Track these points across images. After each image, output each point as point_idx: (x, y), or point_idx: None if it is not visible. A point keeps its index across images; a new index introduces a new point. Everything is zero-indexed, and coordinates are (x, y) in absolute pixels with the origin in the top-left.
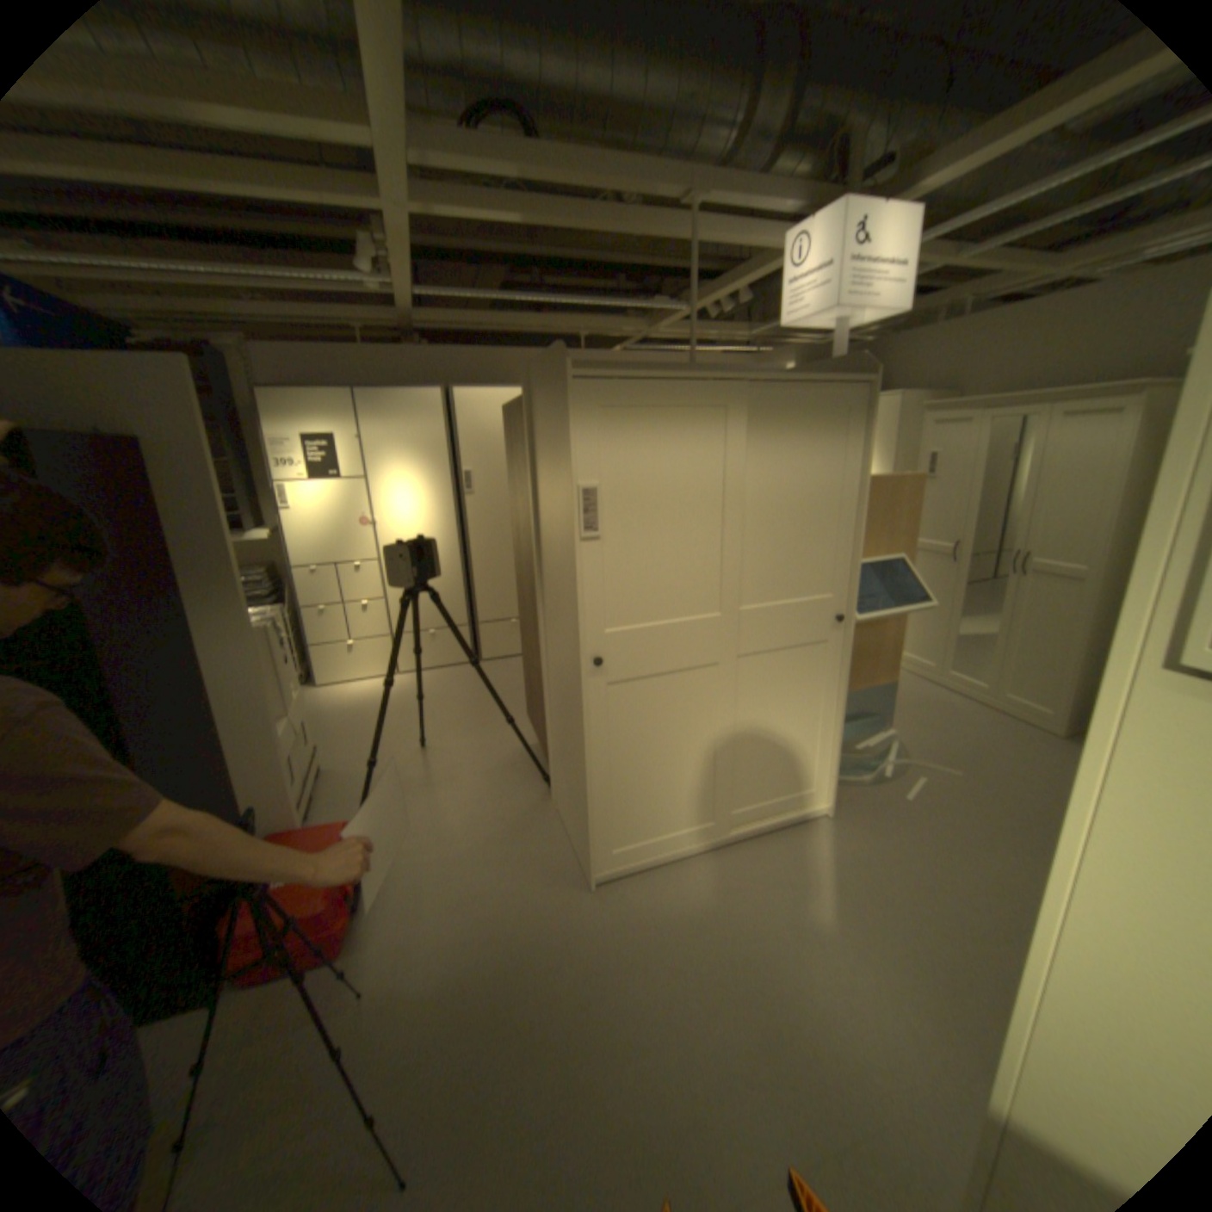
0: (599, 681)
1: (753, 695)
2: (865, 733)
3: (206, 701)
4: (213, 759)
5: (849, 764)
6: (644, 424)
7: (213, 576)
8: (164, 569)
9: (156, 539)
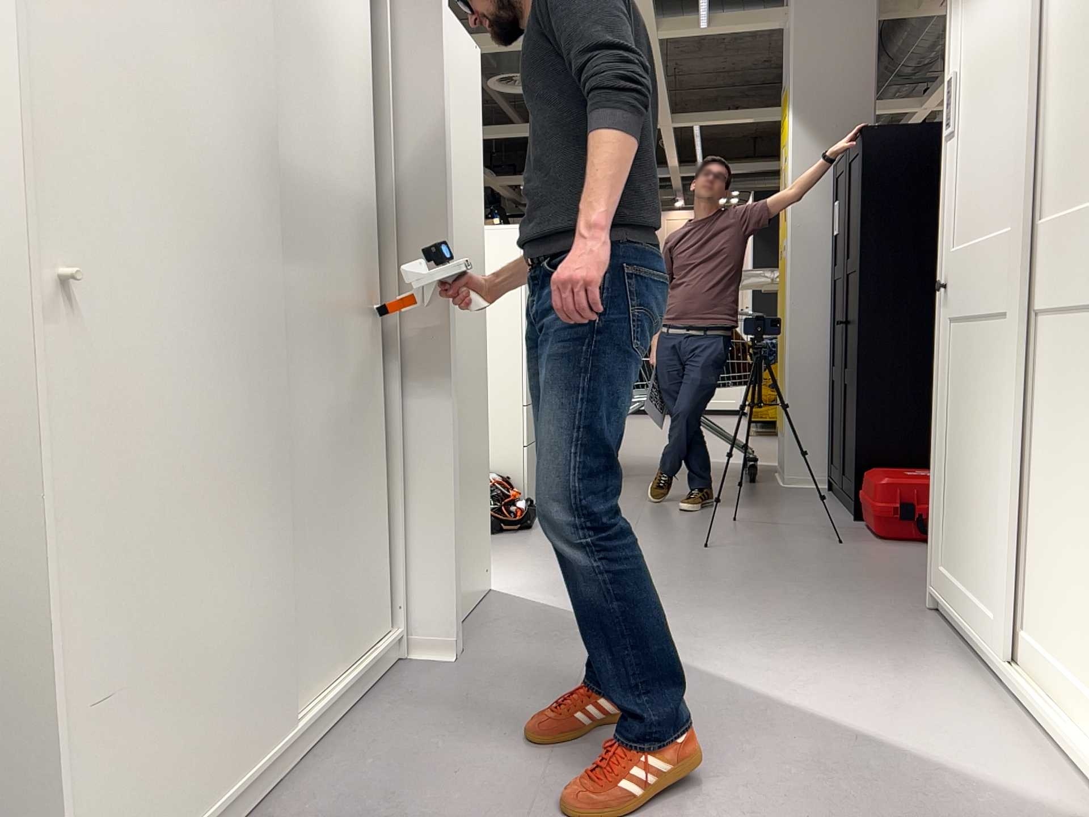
0: (940, 314)
1: (1046, 397)
2: None
3: None
4: None
5: None
6: None
7: None
8: None
9: None
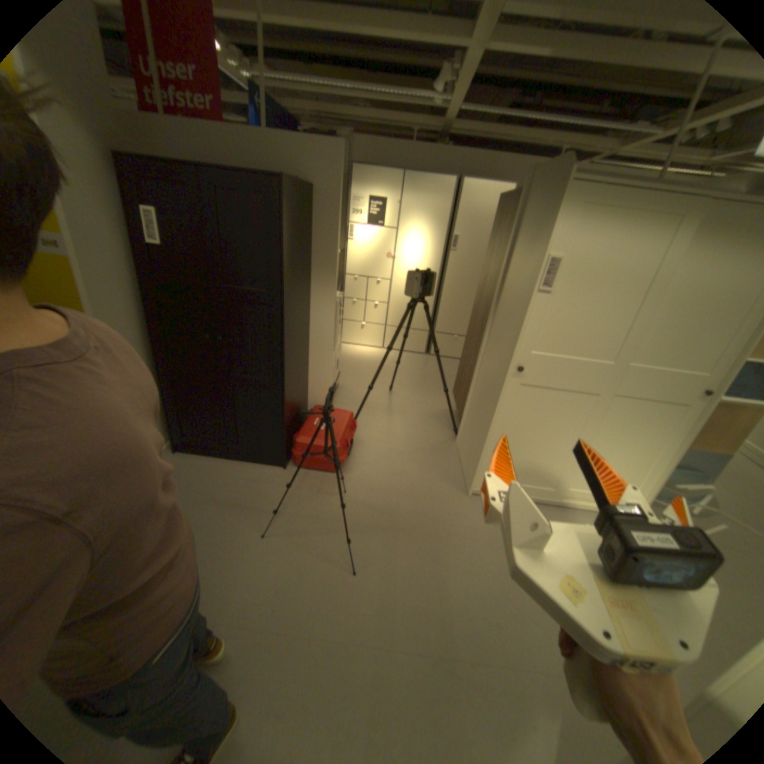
0: (517, 381)
1: (616, 424)
2: (688, 480)
3: (308, 331)
4: (305, 360)
5: (666, 494)
6: (612, 219)
7: (326, 267)
8: (308, 259)
9: (308, 242)
